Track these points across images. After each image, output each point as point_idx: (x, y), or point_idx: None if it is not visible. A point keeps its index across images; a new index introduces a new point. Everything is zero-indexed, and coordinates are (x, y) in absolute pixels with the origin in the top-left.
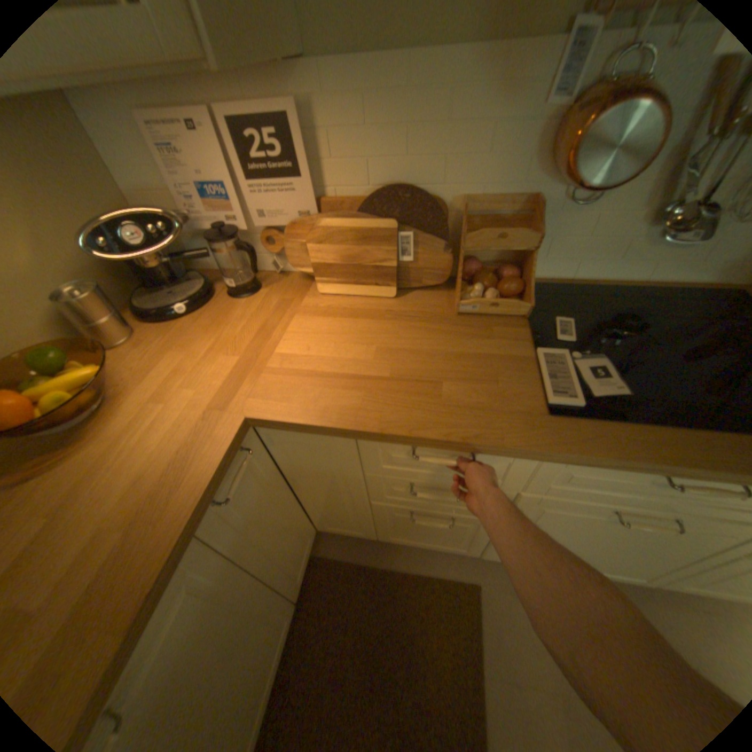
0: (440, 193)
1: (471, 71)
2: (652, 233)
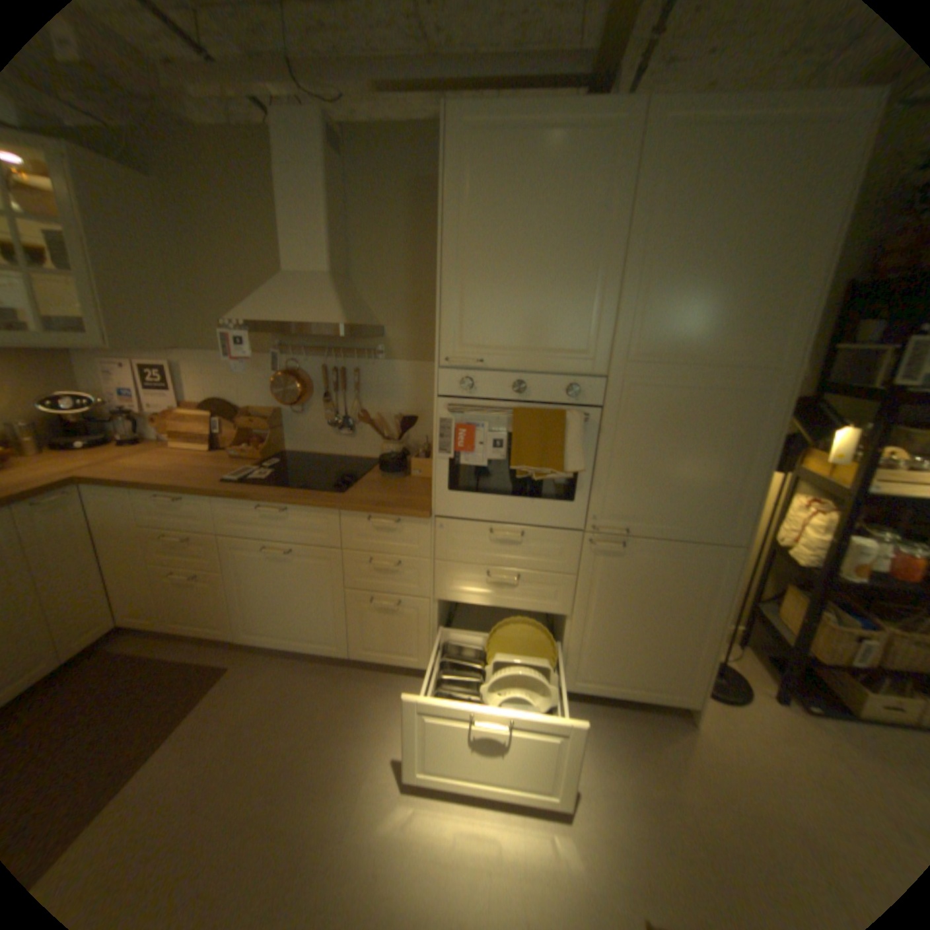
0: (237, 405)
1: (240, 362)
2: (335, 431)
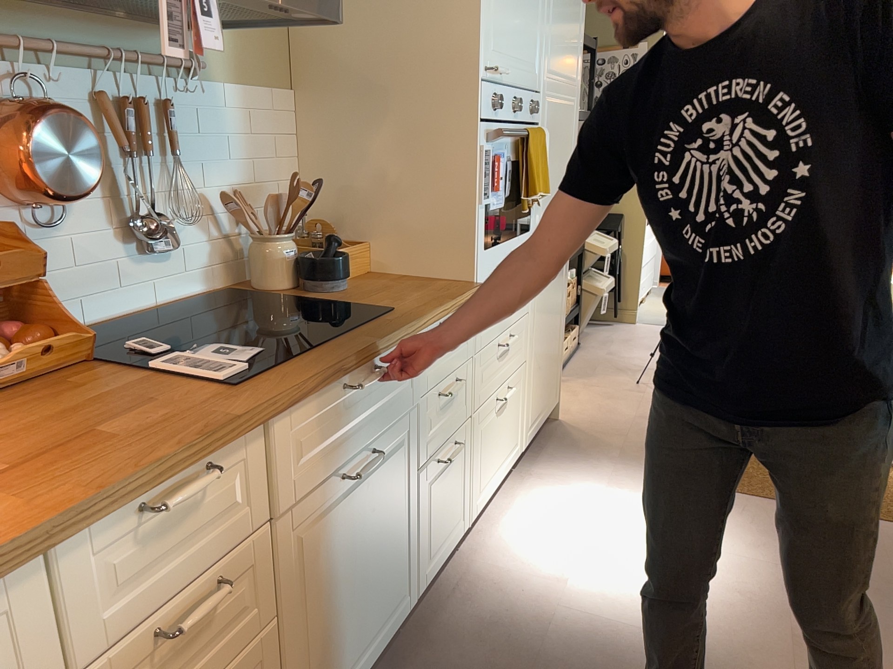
0: None
1: None
2: (131, 253)
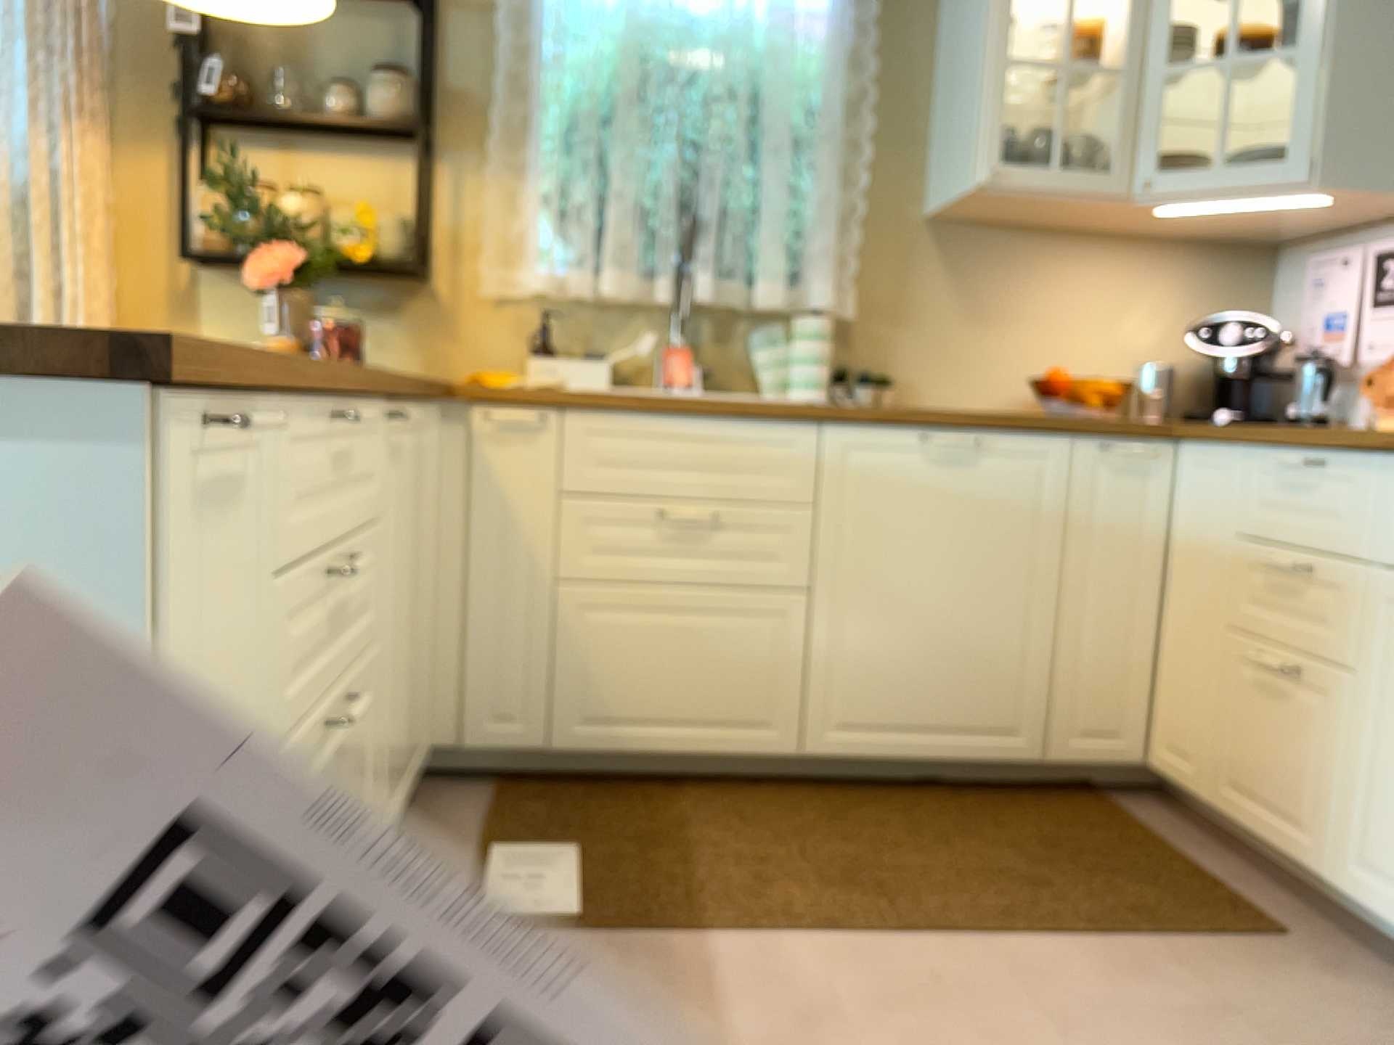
0: None
1: None
2: None
